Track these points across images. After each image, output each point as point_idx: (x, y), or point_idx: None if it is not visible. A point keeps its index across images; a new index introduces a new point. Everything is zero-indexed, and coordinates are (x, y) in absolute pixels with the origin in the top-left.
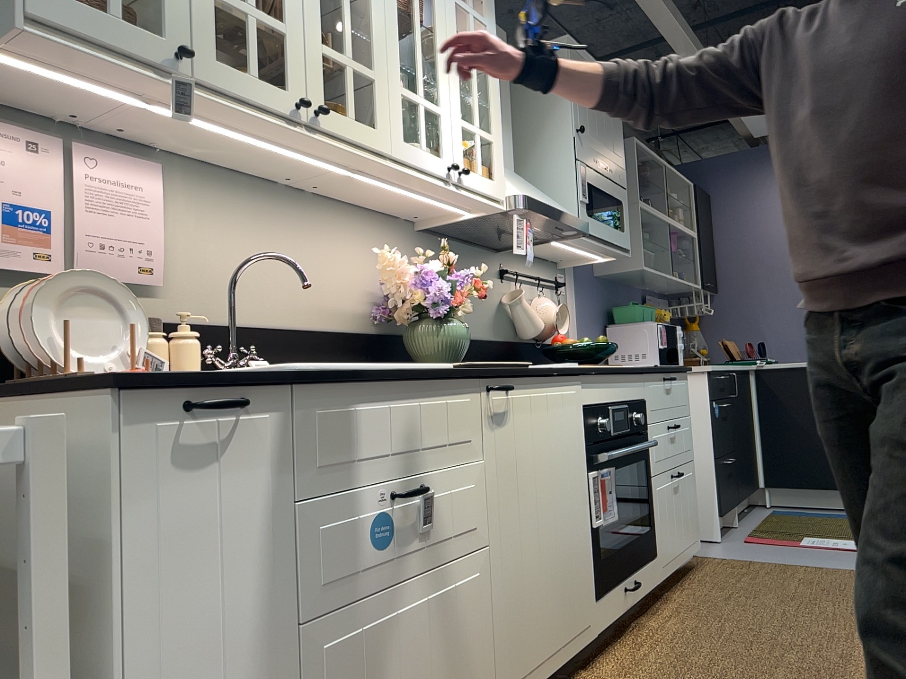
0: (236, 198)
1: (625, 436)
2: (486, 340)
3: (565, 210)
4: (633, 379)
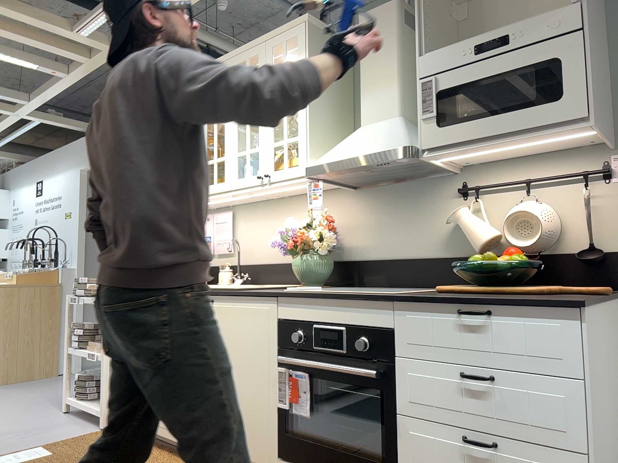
0: (257, 212)
1: (342, 356)
2: (426, 258)
3: (379, 147)
4: (362, 305)
